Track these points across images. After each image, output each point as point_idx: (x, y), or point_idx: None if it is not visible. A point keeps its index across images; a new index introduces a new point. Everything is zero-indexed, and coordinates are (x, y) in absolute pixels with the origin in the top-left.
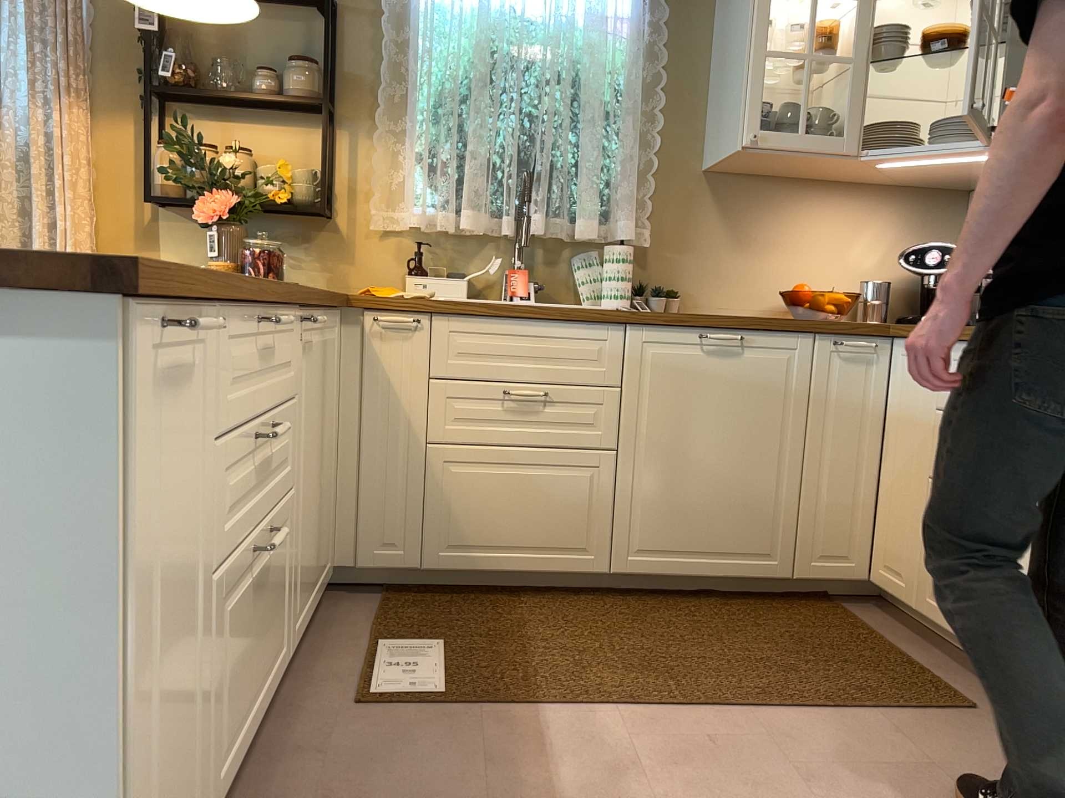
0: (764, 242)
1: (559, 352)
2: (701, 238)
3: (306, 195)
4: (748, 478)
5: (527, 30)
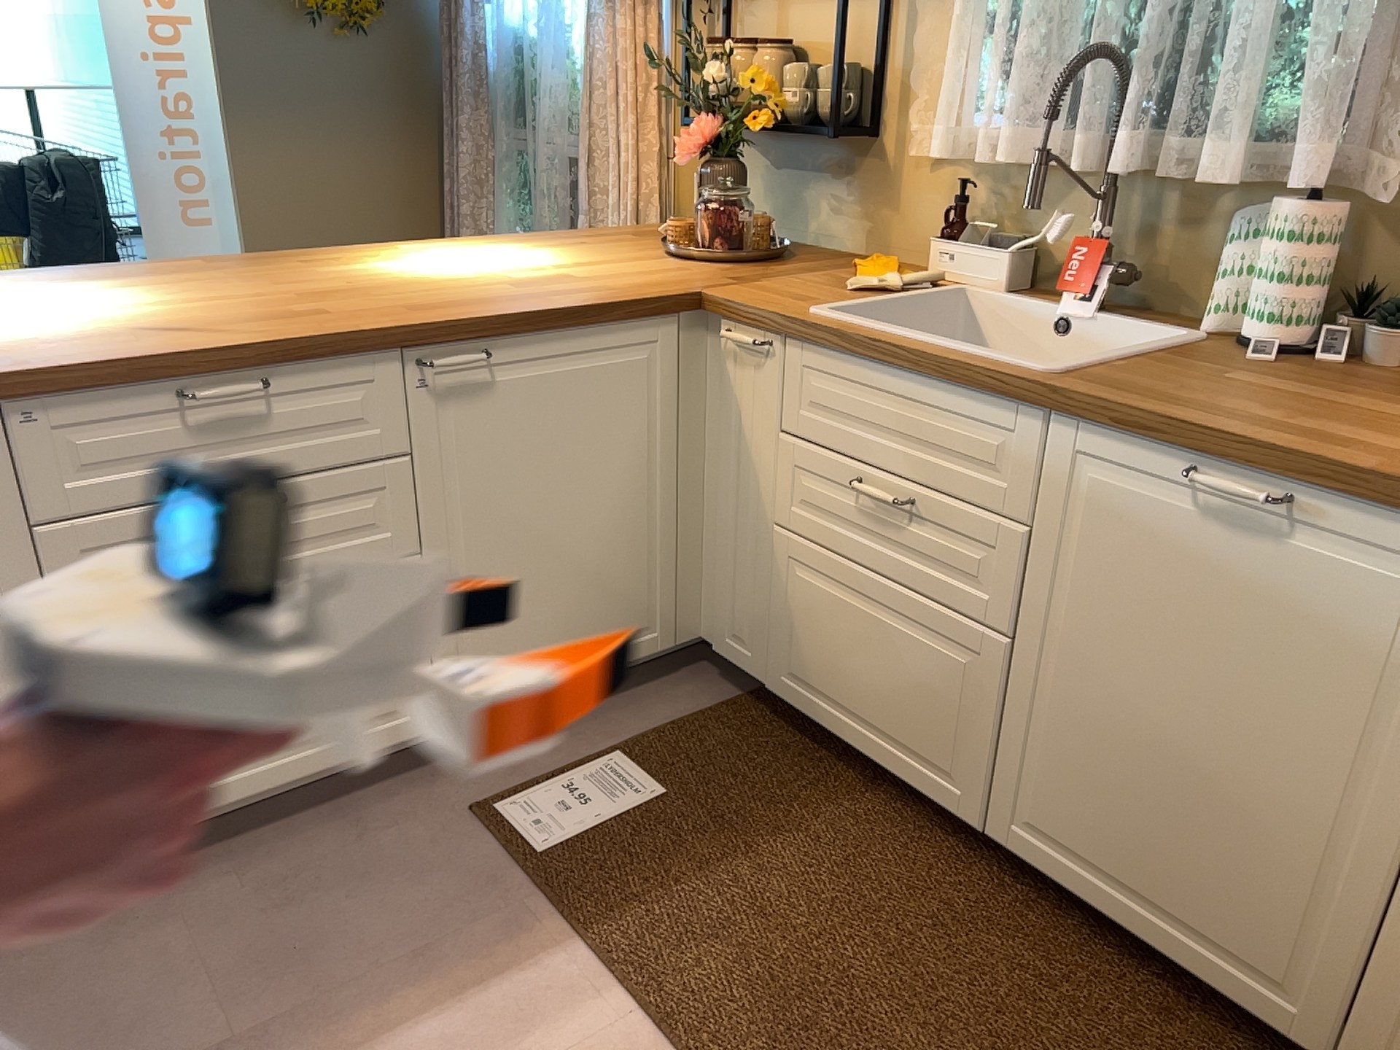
0: None
1: (938, 436)
2: None
3: (826, 109)
4: (1253, 808)
5: None
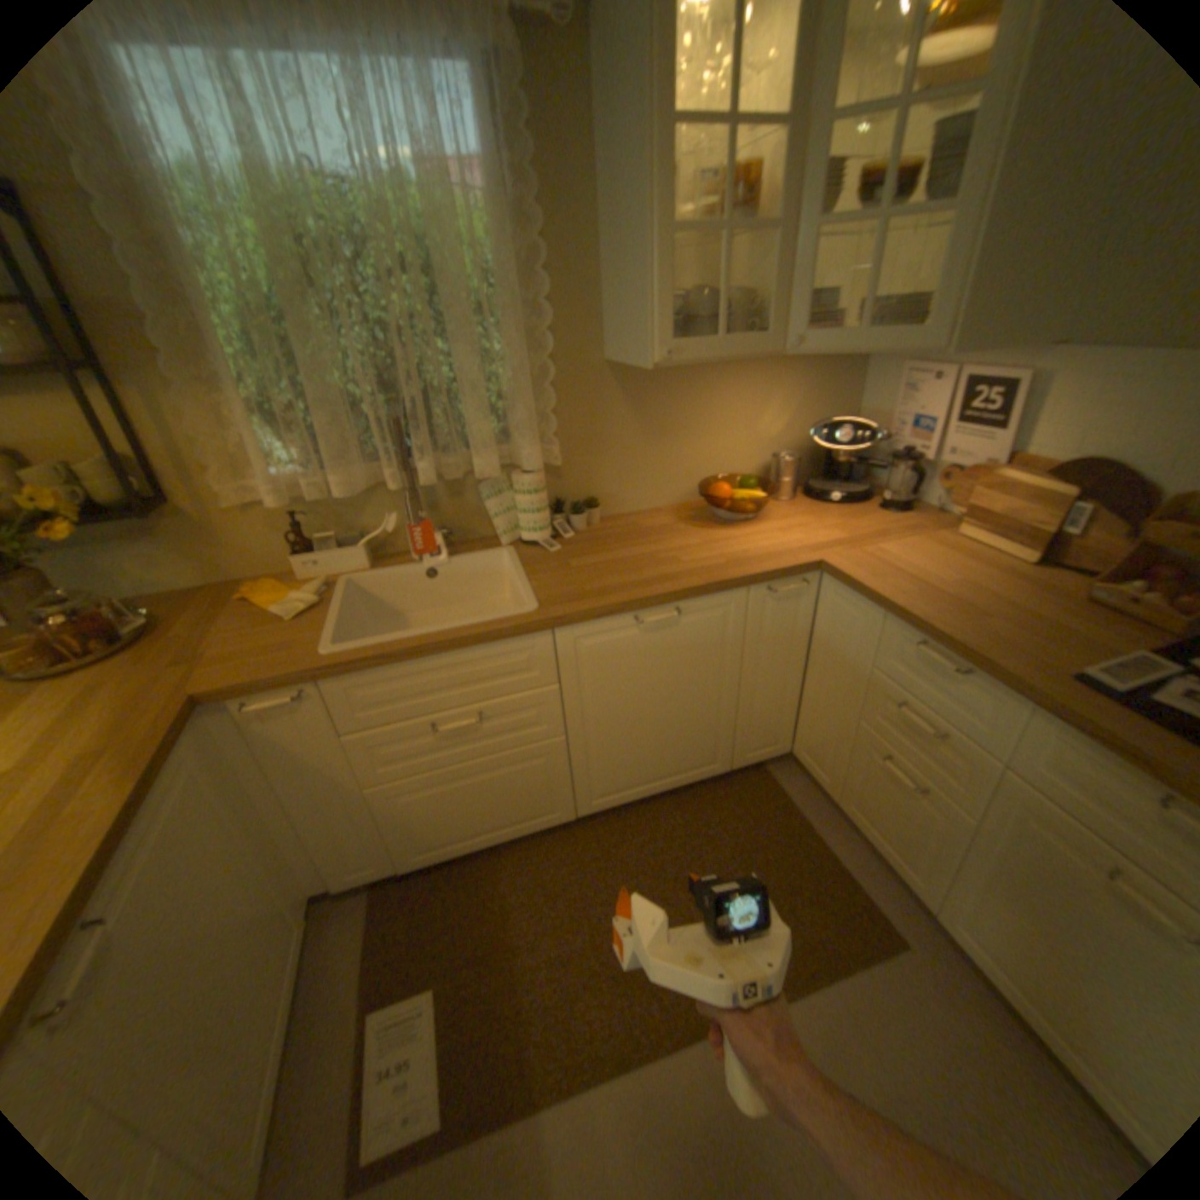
0: (676, 429)
1: (484, 672)
2: (612, 437)
3: (109, 493)
4: (690, 718)
5: (338, 191)
